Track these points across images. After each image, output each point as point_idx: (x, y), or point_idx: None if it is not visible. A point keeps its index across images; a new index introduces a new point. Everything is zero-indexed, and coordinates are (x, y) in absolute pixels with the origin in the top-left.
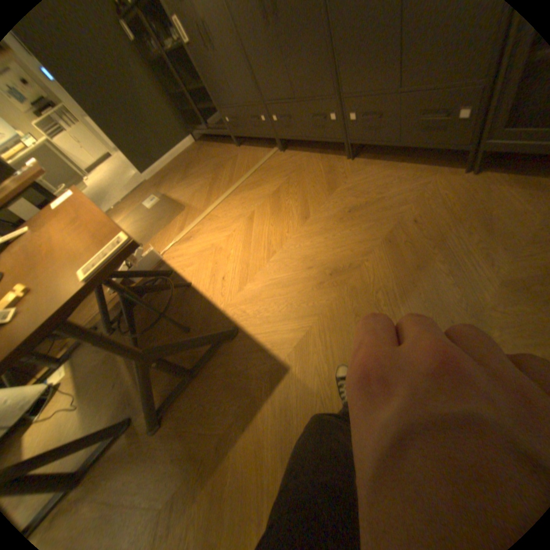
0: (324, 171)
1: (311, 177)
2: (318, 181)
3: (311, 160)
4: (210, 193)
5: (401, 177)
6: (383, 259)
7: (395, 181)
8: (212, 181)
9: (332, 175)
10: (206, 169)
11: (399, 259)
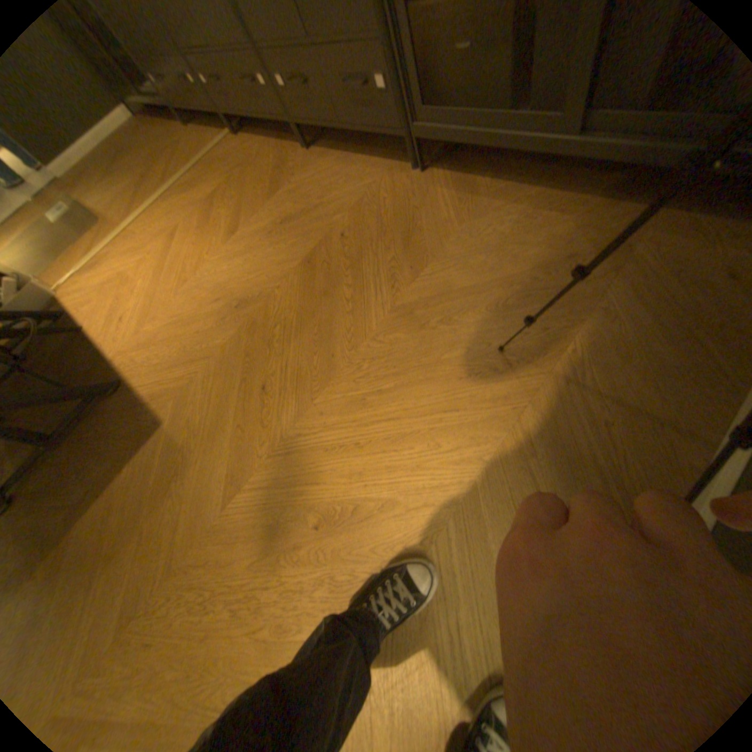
0: (271, 166)
1: (254, 174)
2: (261, 179)
3: (262, 149)
4: (133, 198)
5: (348, 174)
6: (294, 285)
7: (340, 180)
8: (140, 180)
9: (278, 171)
10: (136, 161)
11: (309, 284)
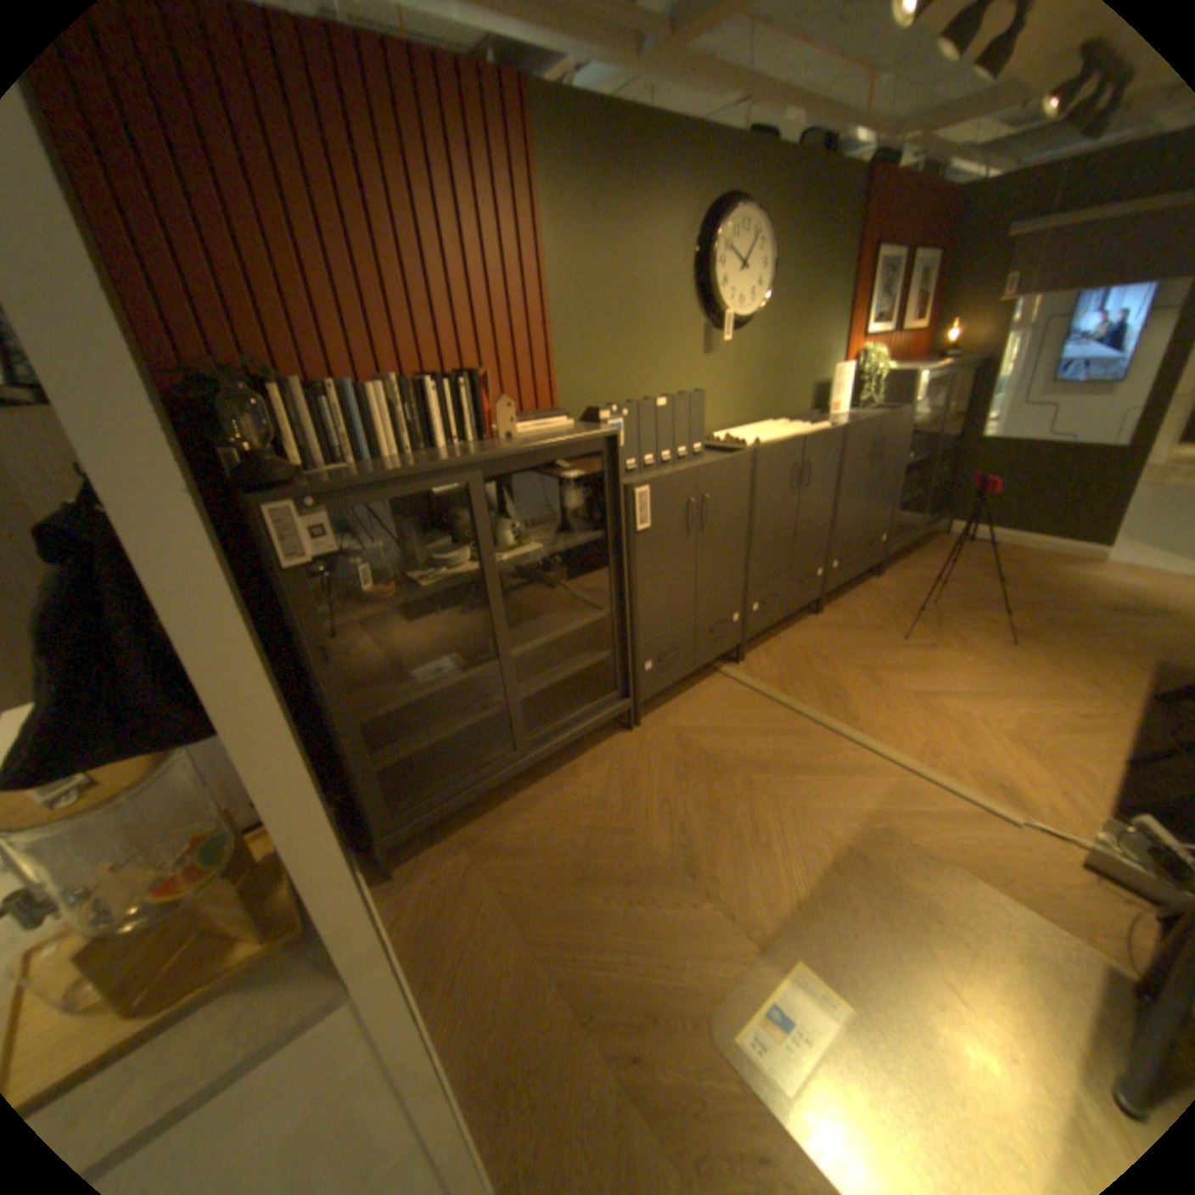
0: (835, 632)
1: (842, 641)
2: (854, 637)
3: (797, 639)
4: (828, 769)
5: (871, 598)
6: (994, 615)
7: (877, 601)
8: (774, 771)
9: (847, 627)
10: (688, 798)
11: (990, 610)
